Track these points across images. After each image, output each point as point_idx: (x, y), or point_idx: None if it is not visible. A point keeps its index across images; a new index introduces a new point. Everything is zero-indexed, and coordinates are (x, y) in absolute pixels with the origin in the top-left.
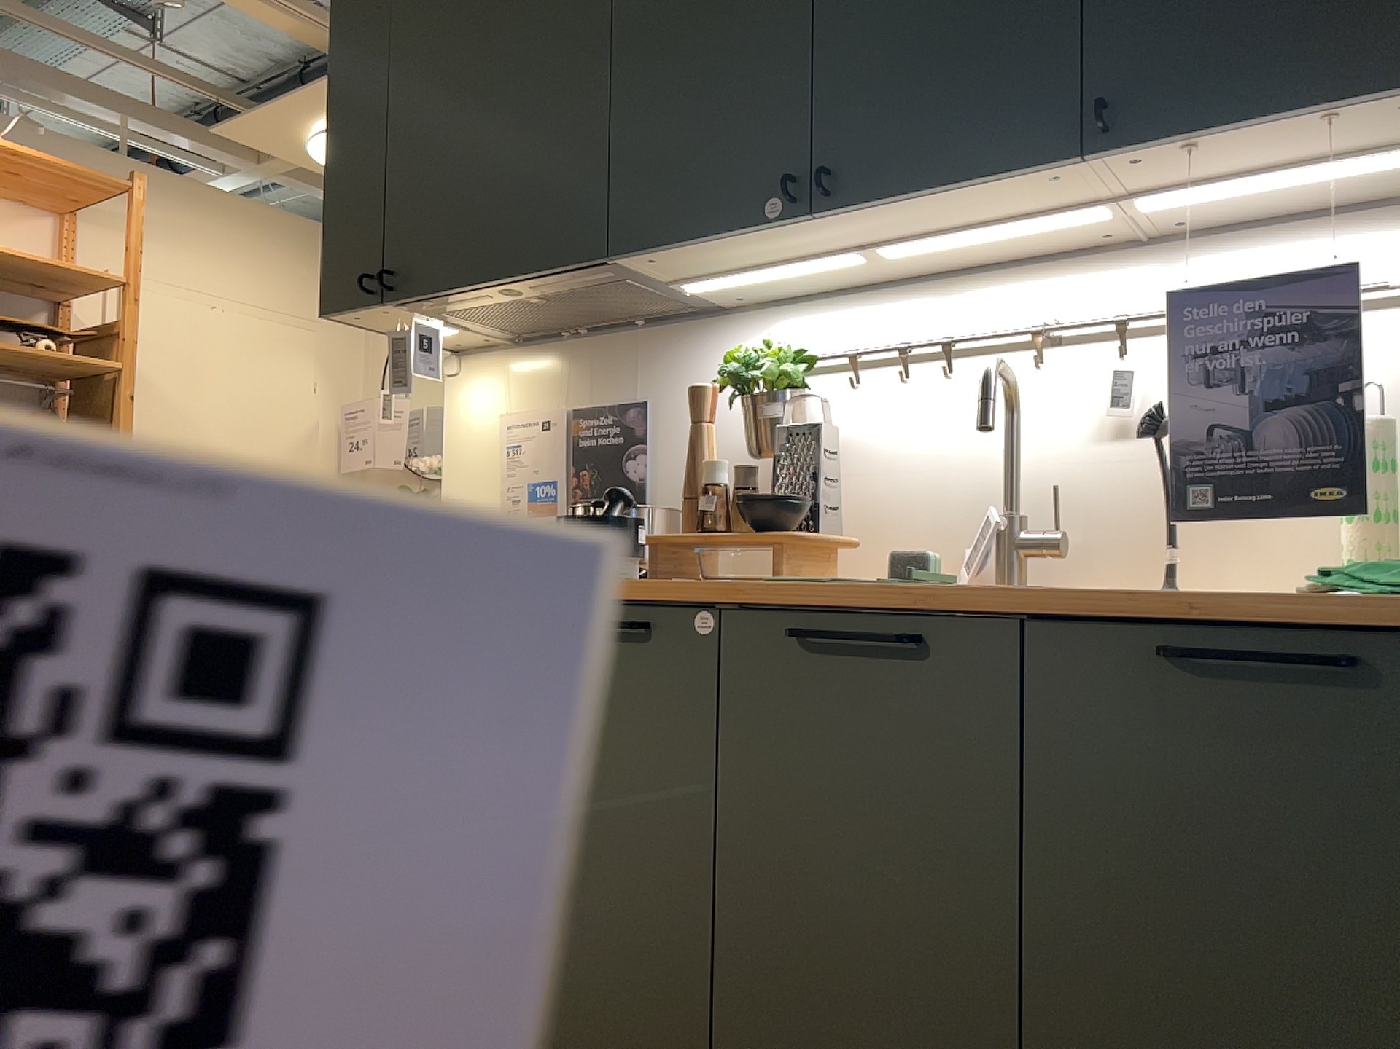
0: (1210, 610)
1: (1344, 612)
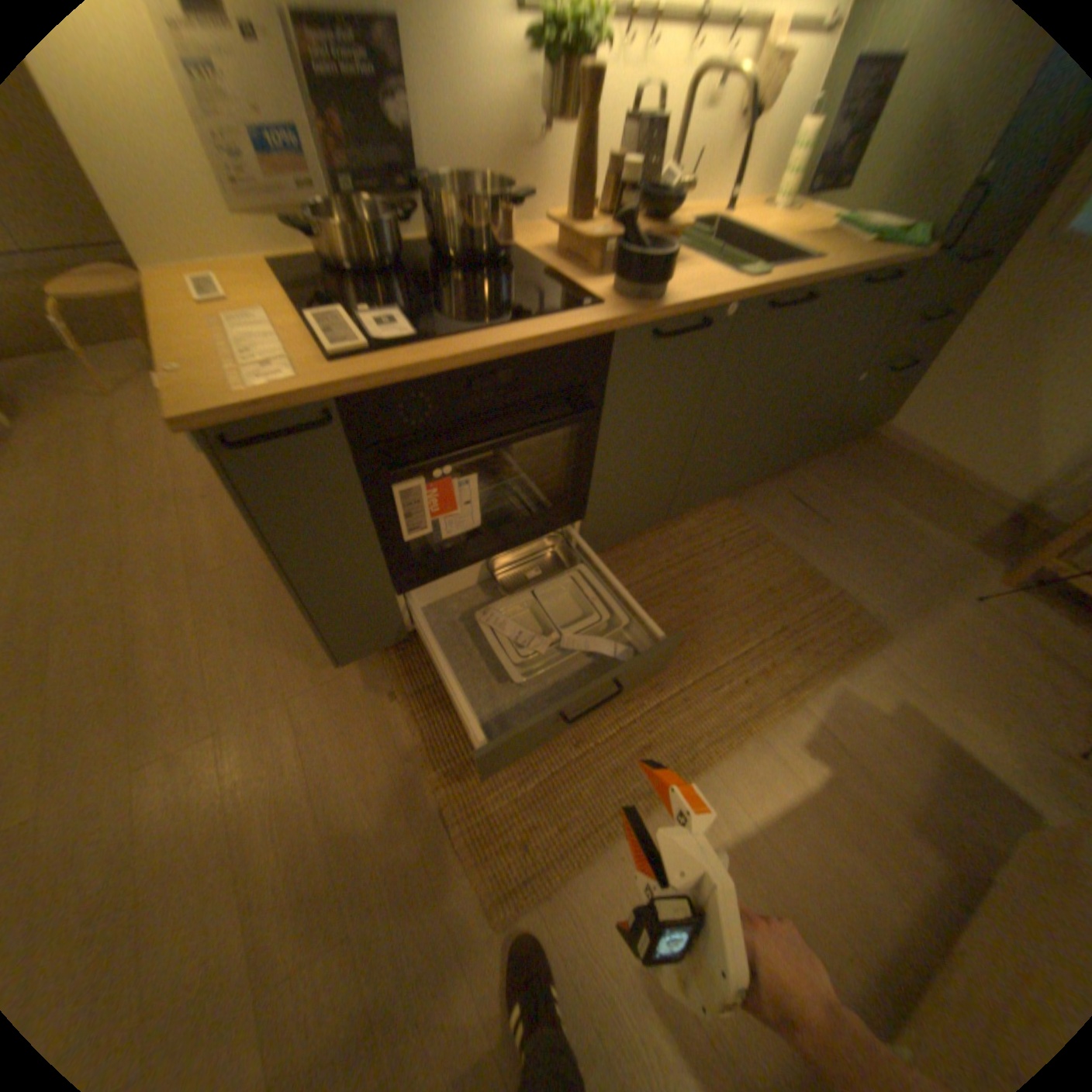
0: (883, 264)
1: (898, 256)
